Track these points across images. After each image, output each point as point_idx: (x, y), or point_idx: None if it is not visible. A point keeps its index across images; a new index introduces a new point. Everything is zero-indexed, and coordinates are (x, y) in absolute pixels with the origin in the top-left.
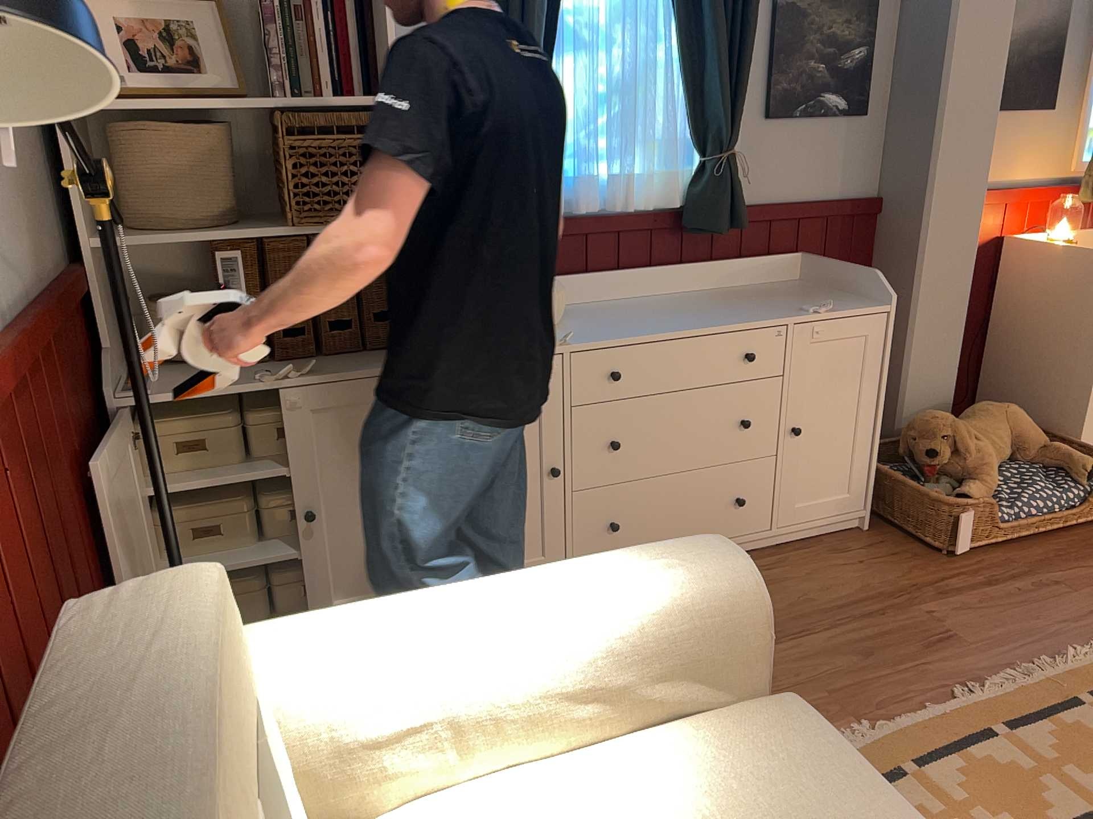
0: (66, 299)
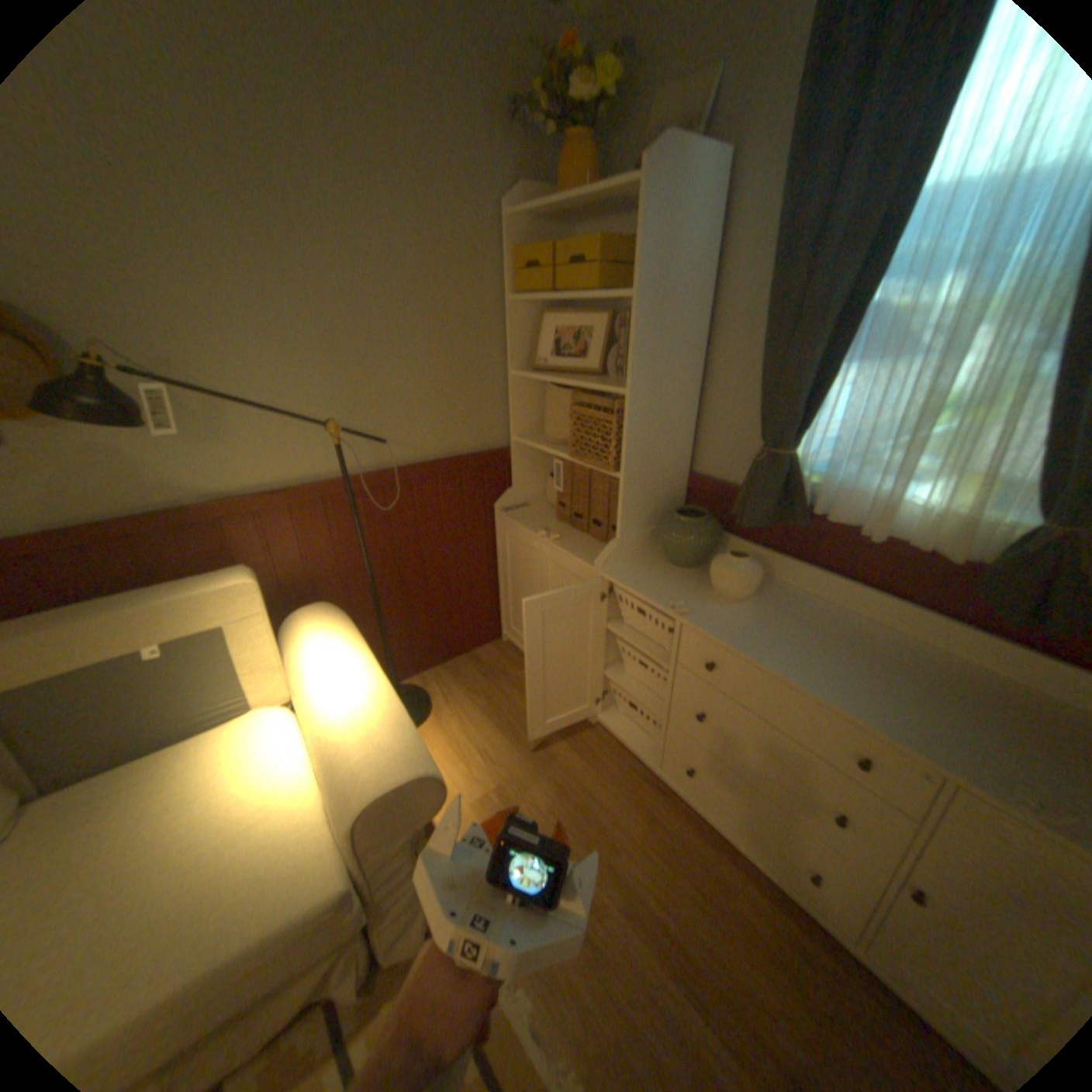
0: (463, 462)
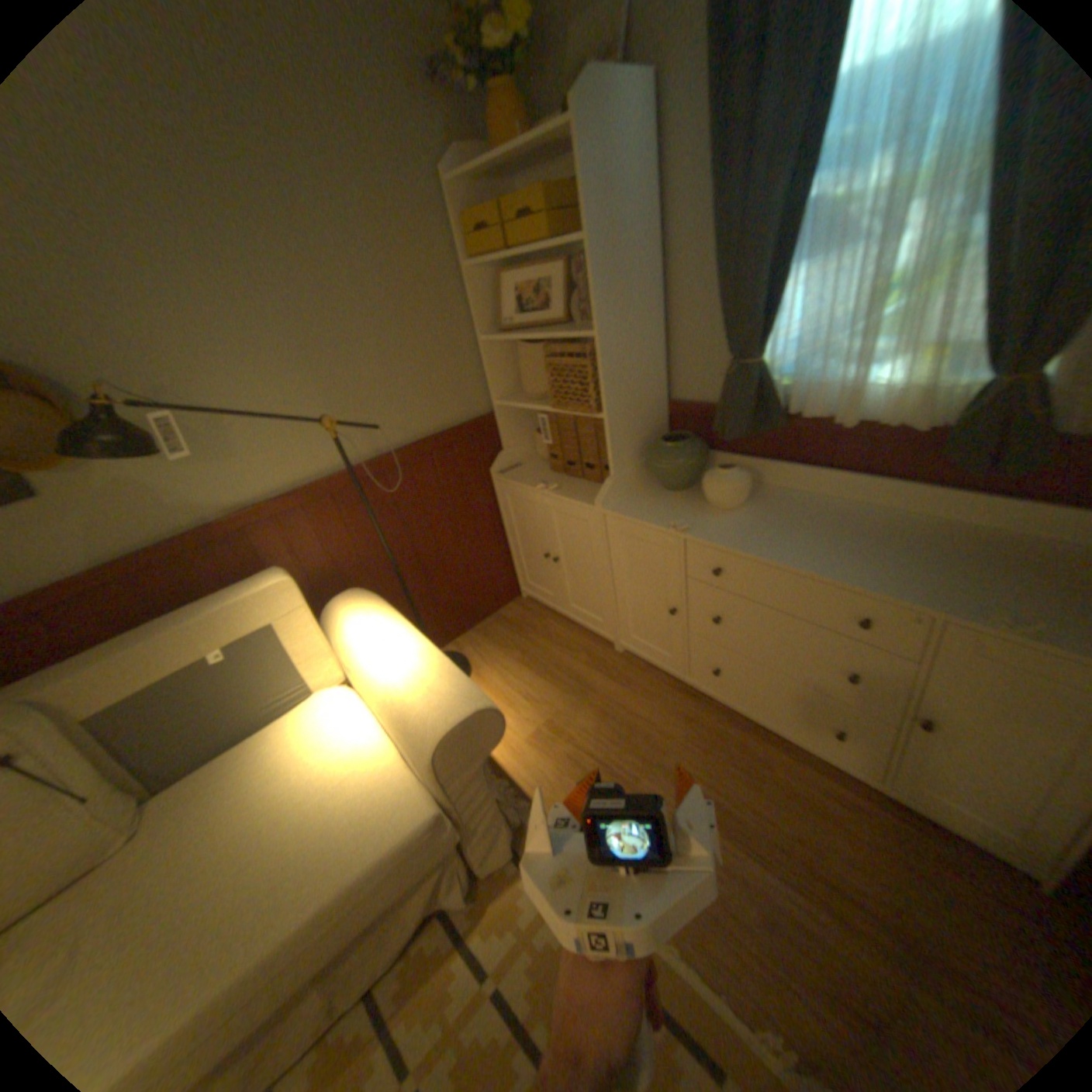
0: (453, 434)
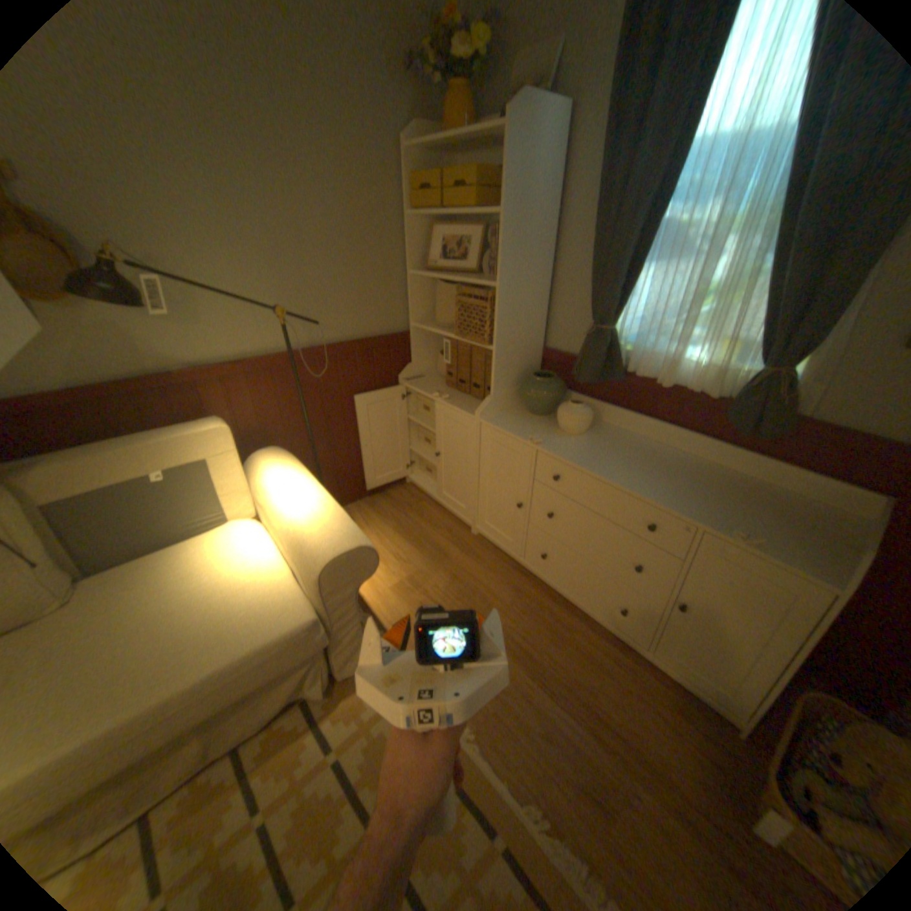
0: (374, 342)
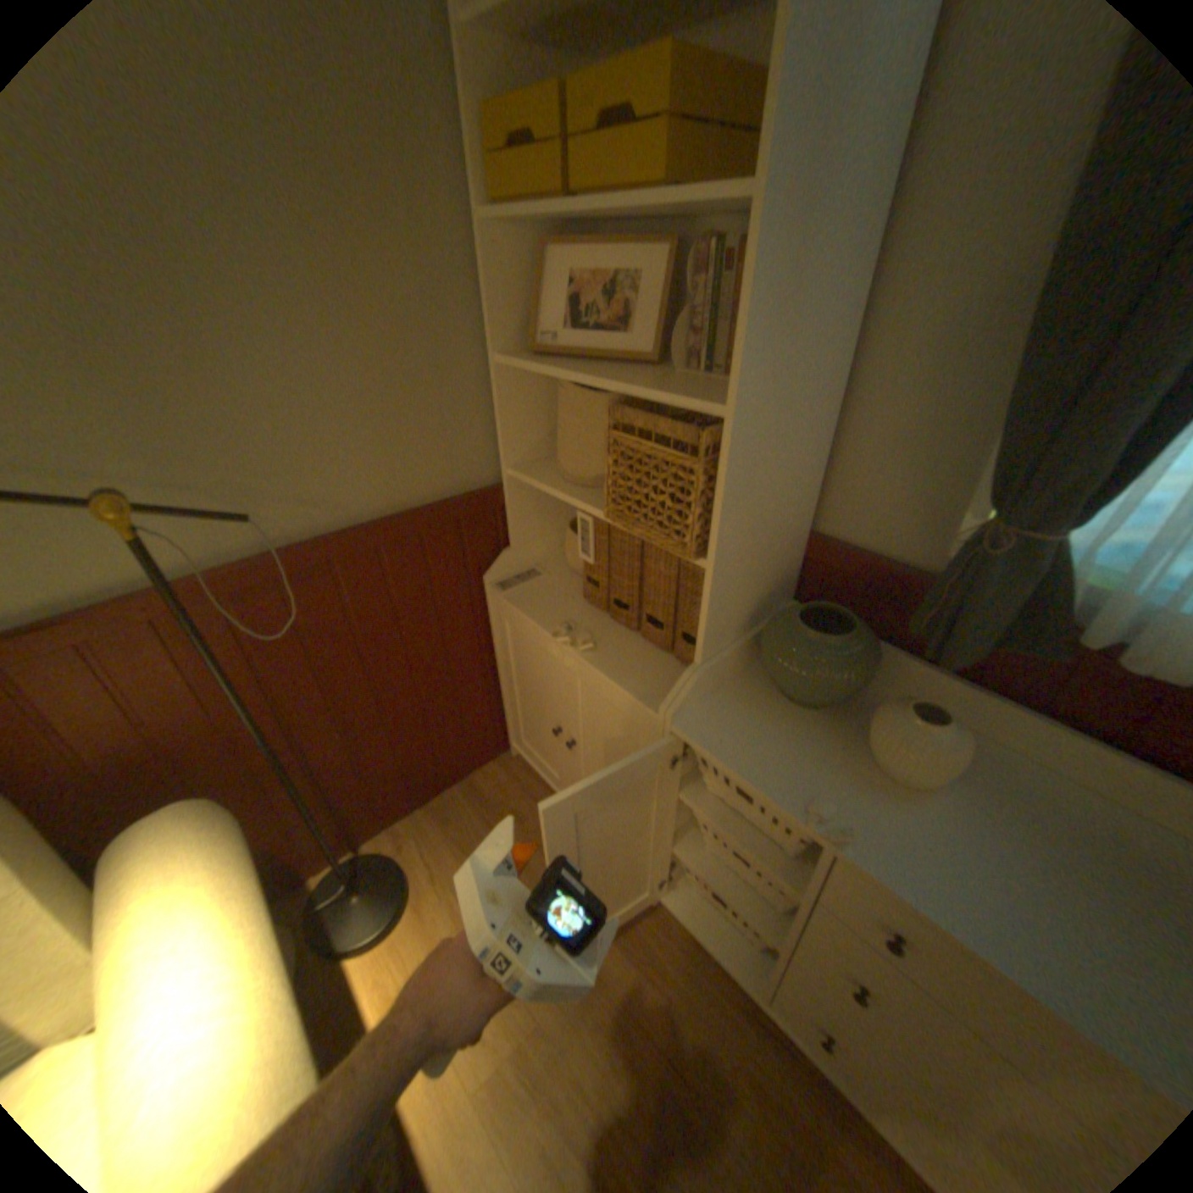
0: (424, 519)
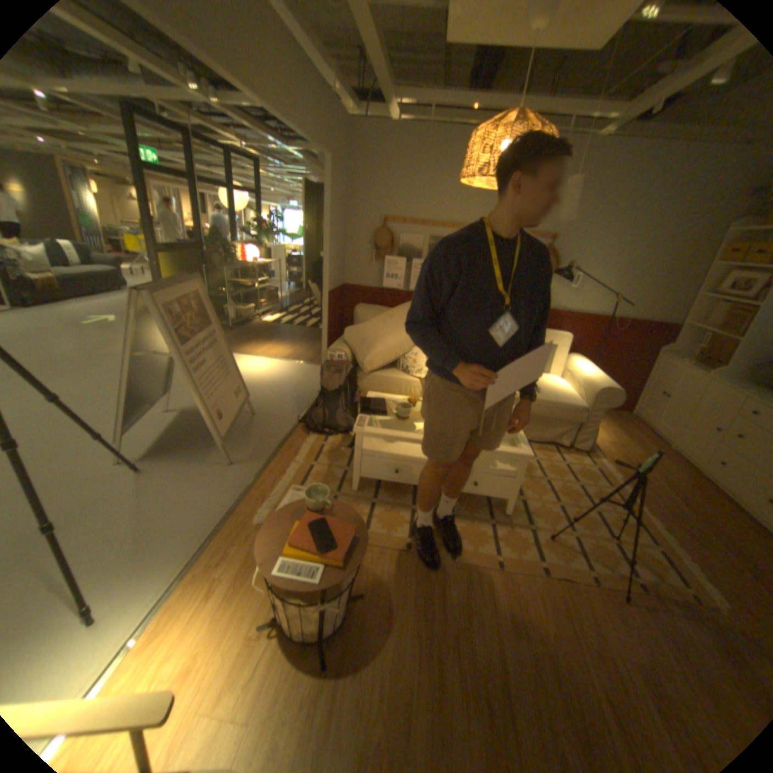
0: (656, 325)
